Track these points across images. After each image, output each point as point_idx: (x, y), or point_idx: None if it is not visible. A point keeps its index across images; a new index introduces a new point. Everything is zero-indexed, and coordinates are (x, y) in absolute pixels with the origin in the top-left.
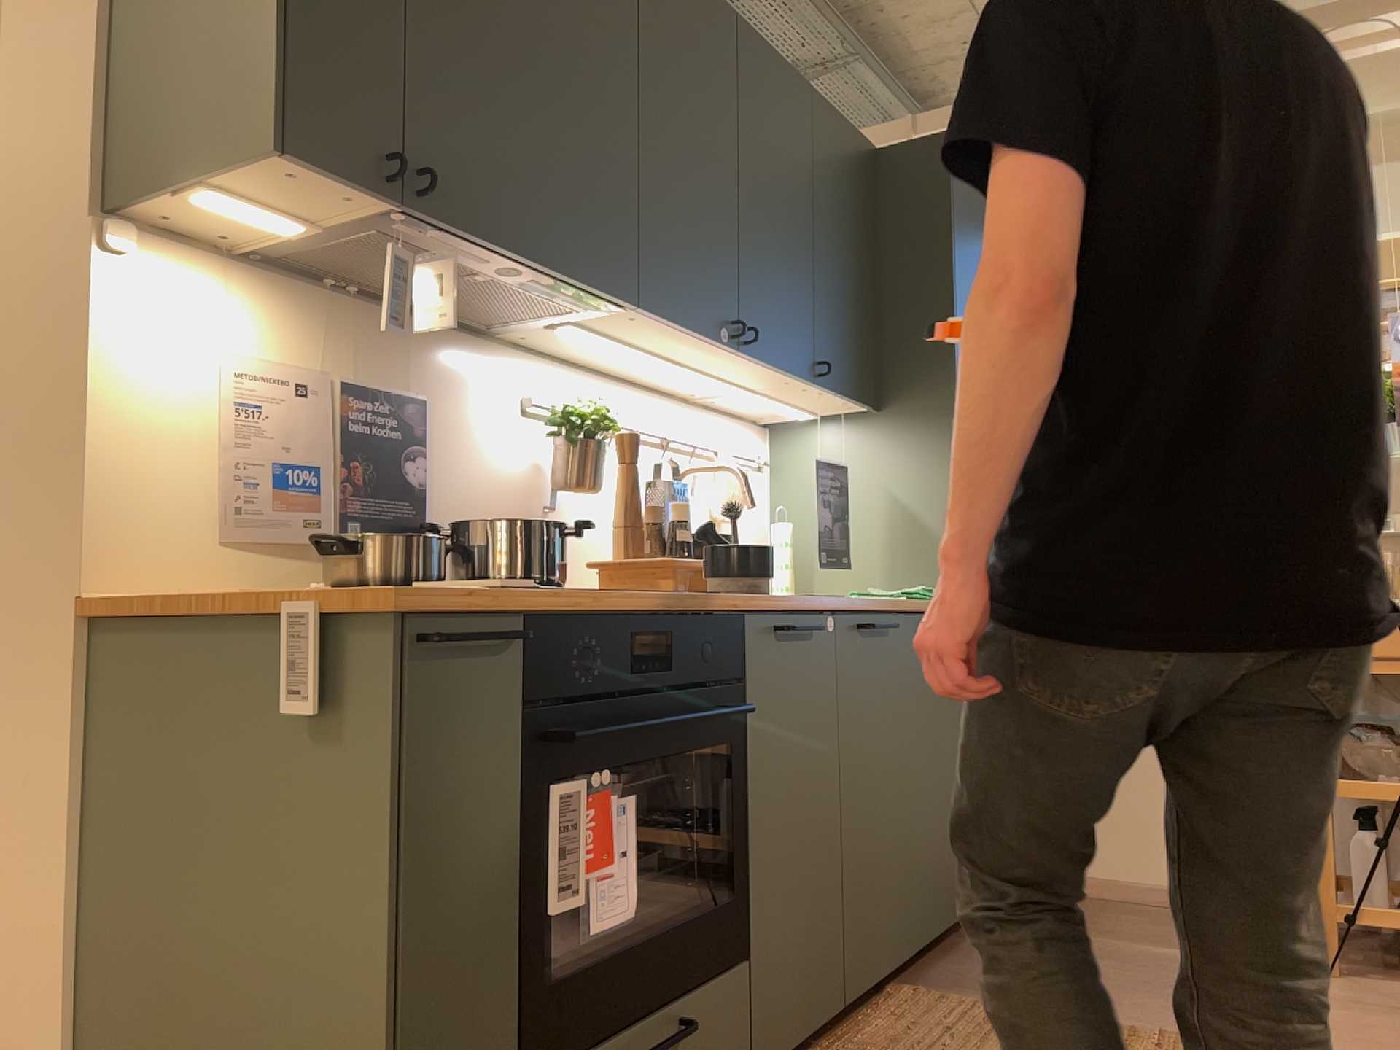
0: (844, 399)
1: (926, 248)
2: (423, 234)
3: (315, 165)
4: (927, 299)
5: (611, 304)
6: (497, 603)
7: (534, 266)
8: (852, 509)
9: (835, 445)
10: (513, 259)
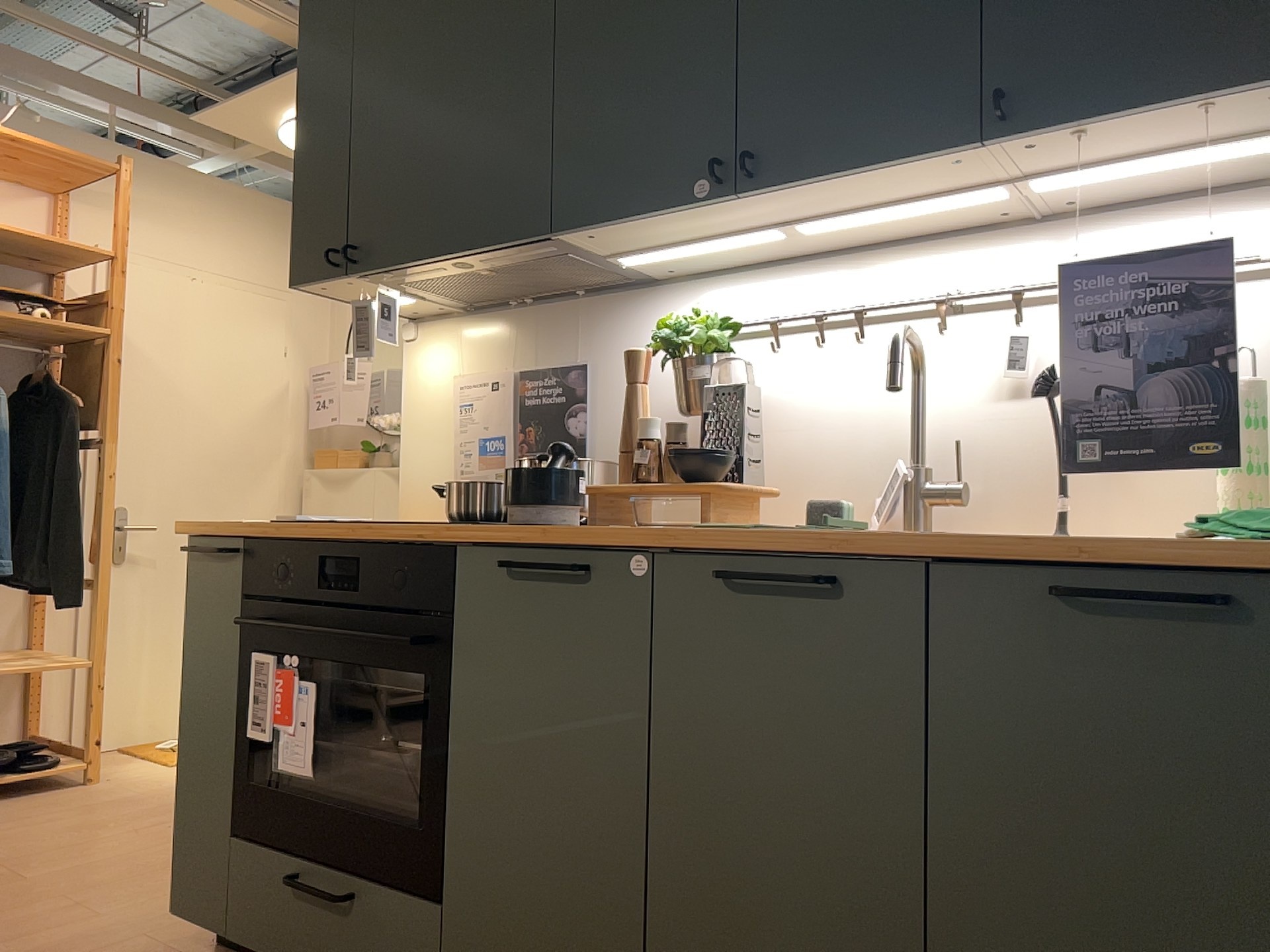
0: (1181, 110)
1: None
2: (394, 277)
3: (312, 282)
4: None
5: (560, 239)
6: (223, 531)
7: (452, 258)
8: None
9: None
10: (436, 262)
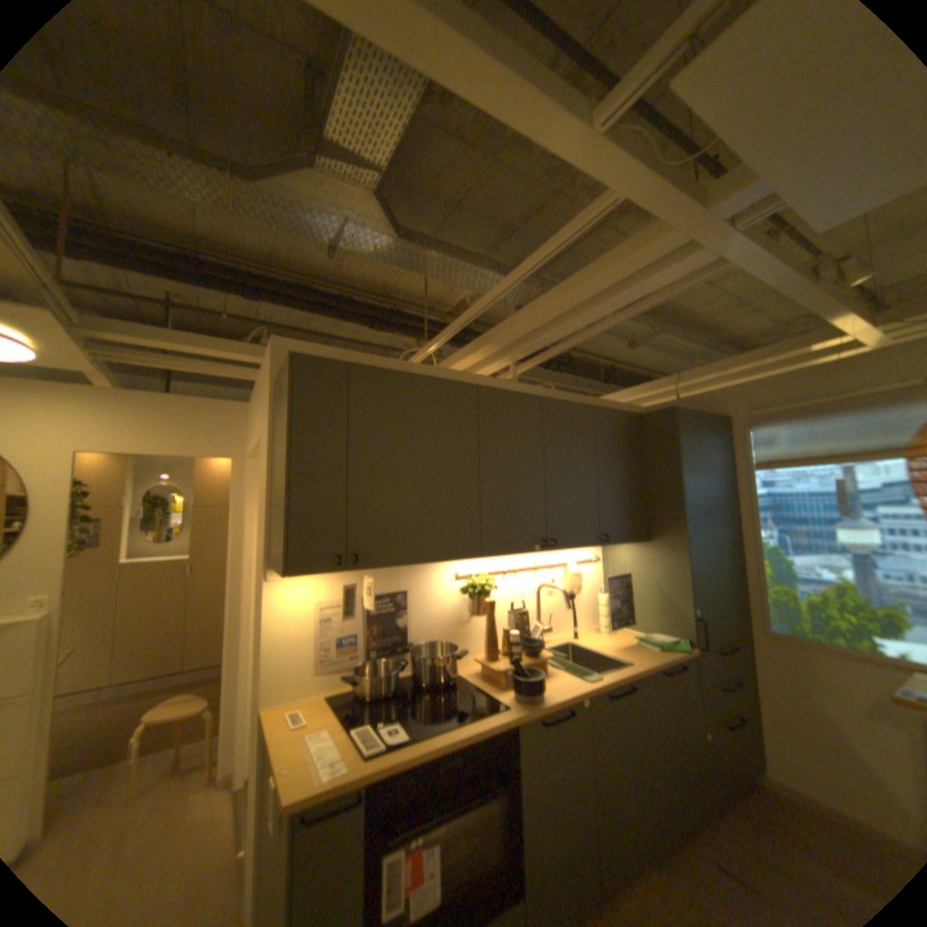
0: (625, 544)
1: (668, 464)
2: (366, 569)
3: (304, 574)
4: (670, 489)
5: (470, 557)
6: (348, 790)
7: (420, 564)
8: (639, 588)
9: (629, 554)
10: (409, 565)
